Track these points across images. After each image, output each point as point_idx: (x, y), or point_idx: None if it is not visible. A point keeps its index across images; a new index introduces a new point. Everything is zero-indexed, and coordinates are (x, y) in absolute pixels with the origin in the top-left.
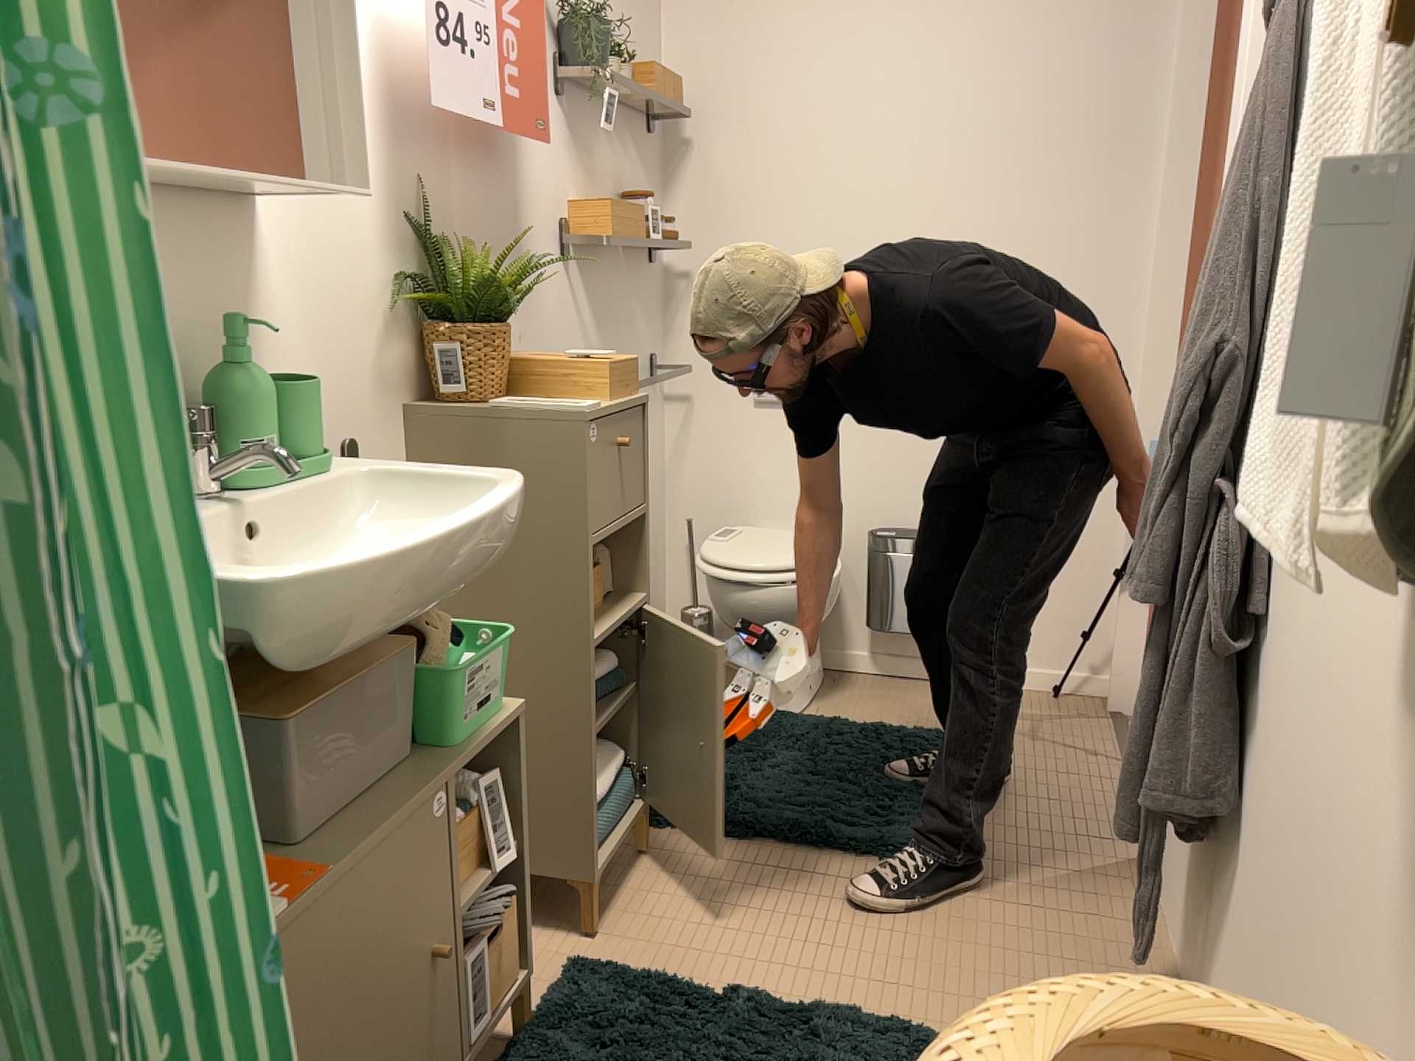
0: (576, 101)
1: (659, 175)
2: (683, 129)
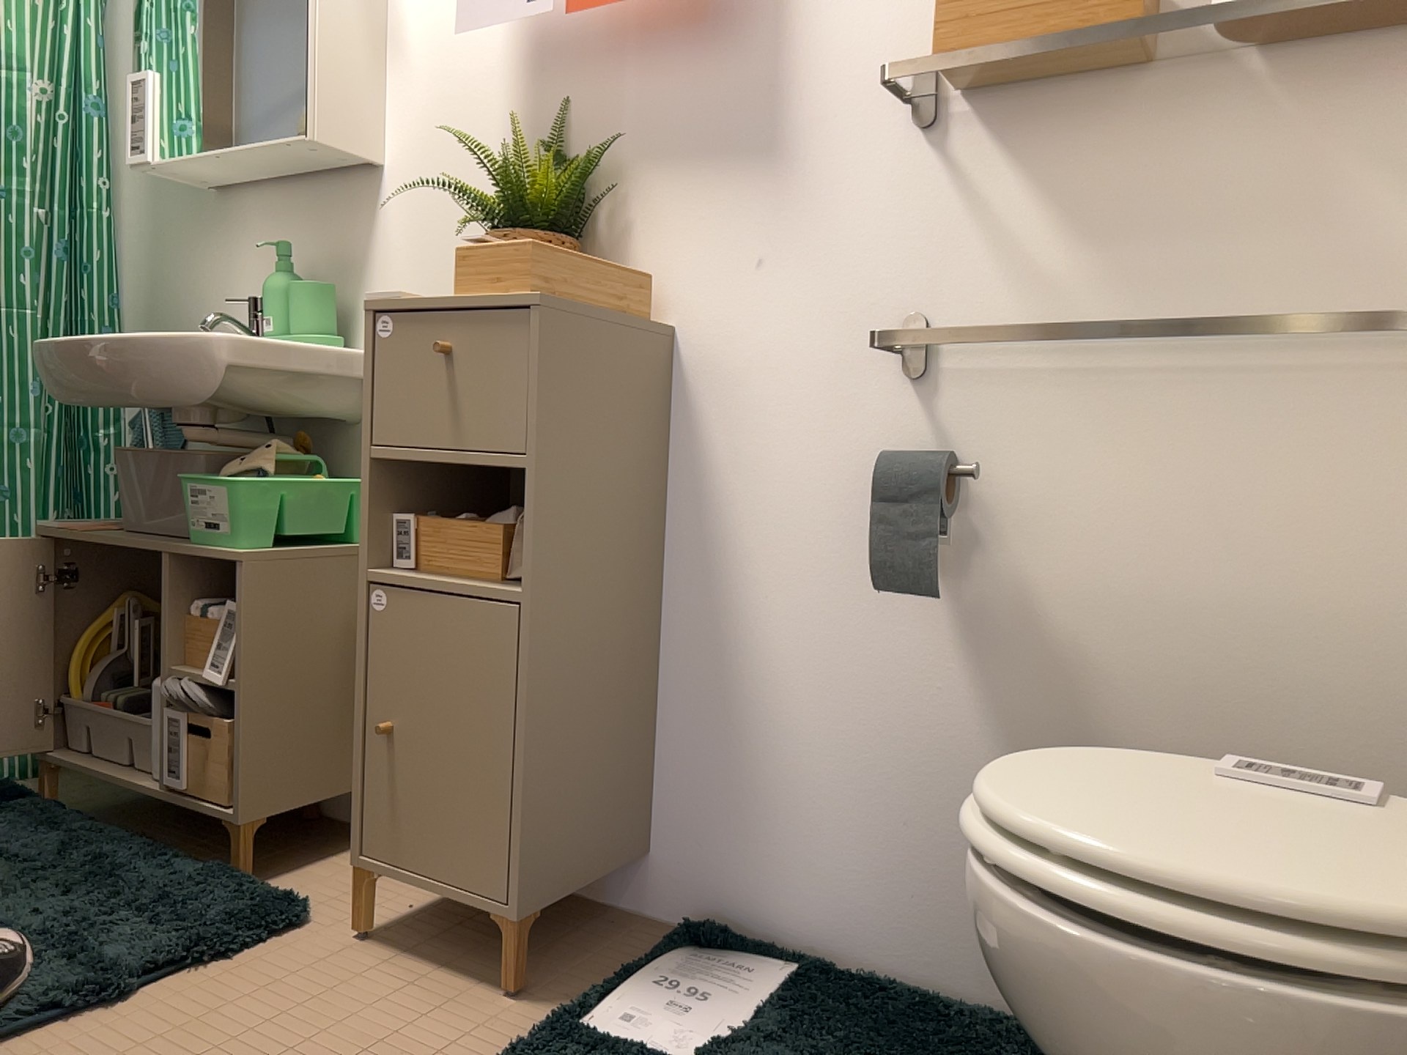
0: None
1: None
2: None
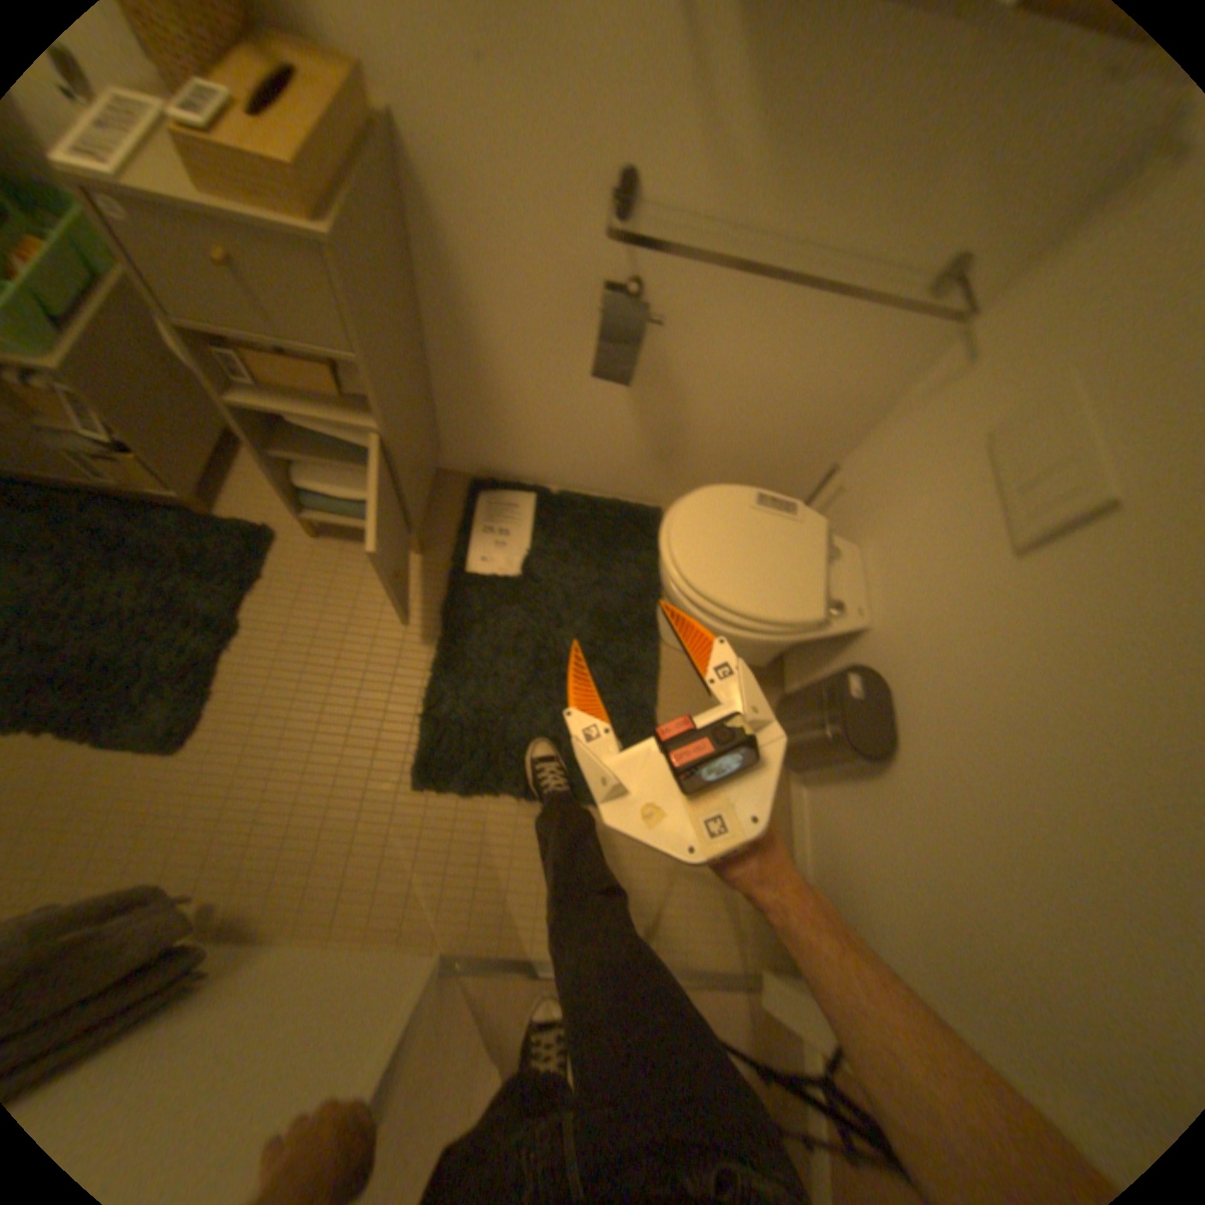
0: None
1: None
2: None
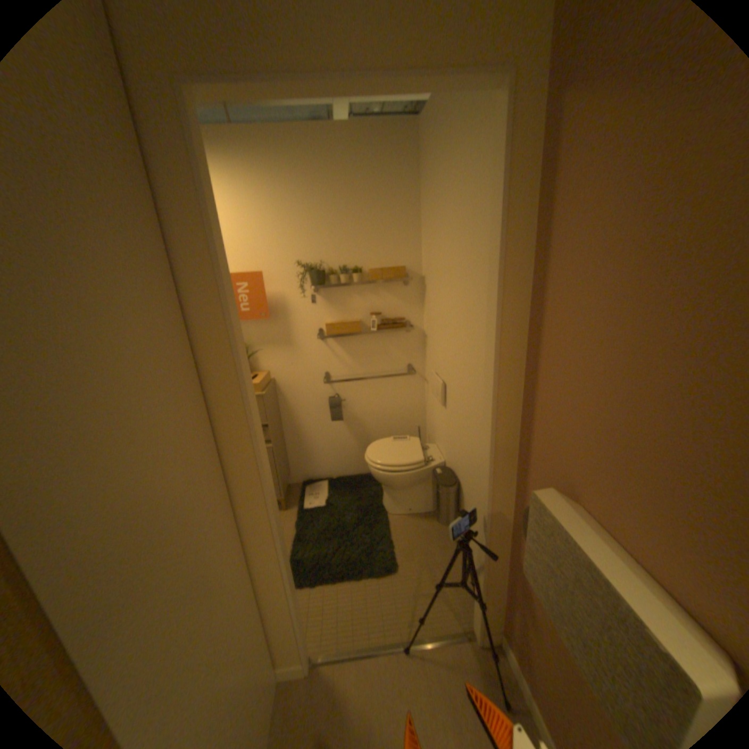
0: (327, 289)
1: (416, 296)
2: (411, 281)
